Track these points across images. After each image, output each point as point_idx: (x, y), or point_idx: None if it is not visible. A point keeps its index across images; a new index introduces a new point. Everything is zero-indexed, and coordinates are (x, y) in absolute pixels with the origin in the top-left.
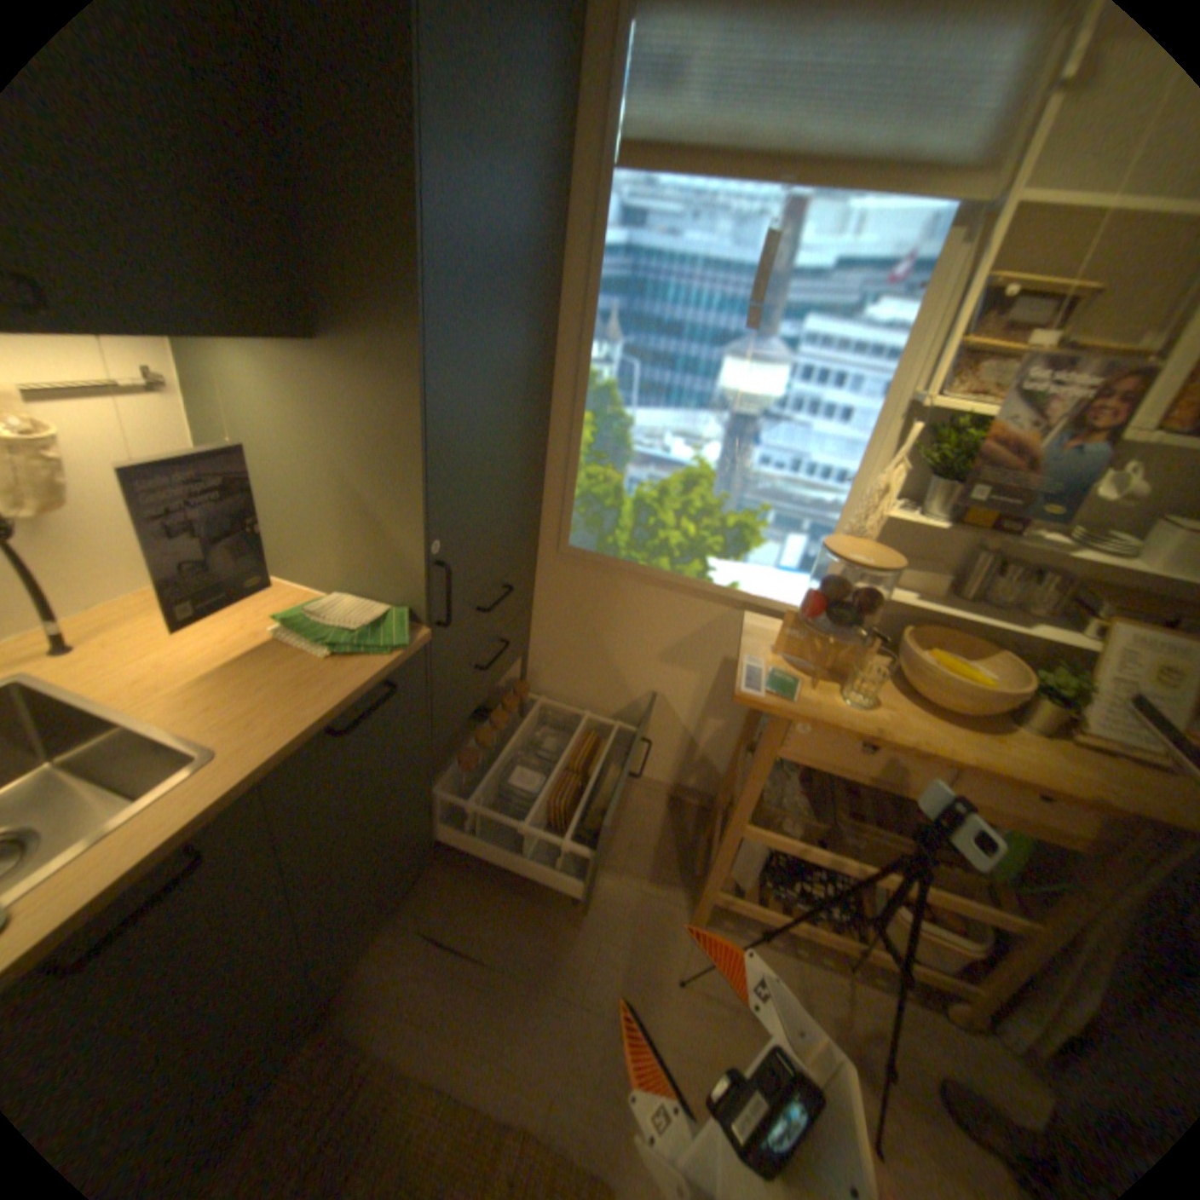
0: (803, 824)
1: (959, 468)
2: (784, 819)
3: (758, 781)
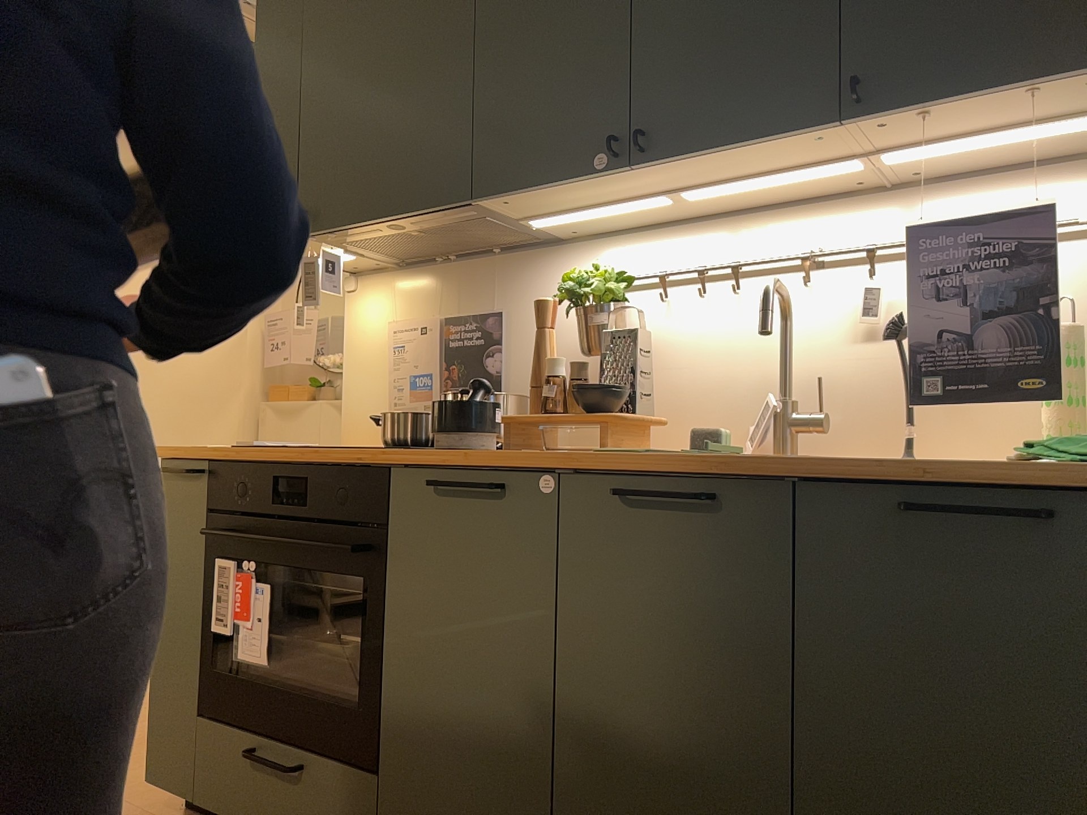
0: None
1: None
2: None
3: None
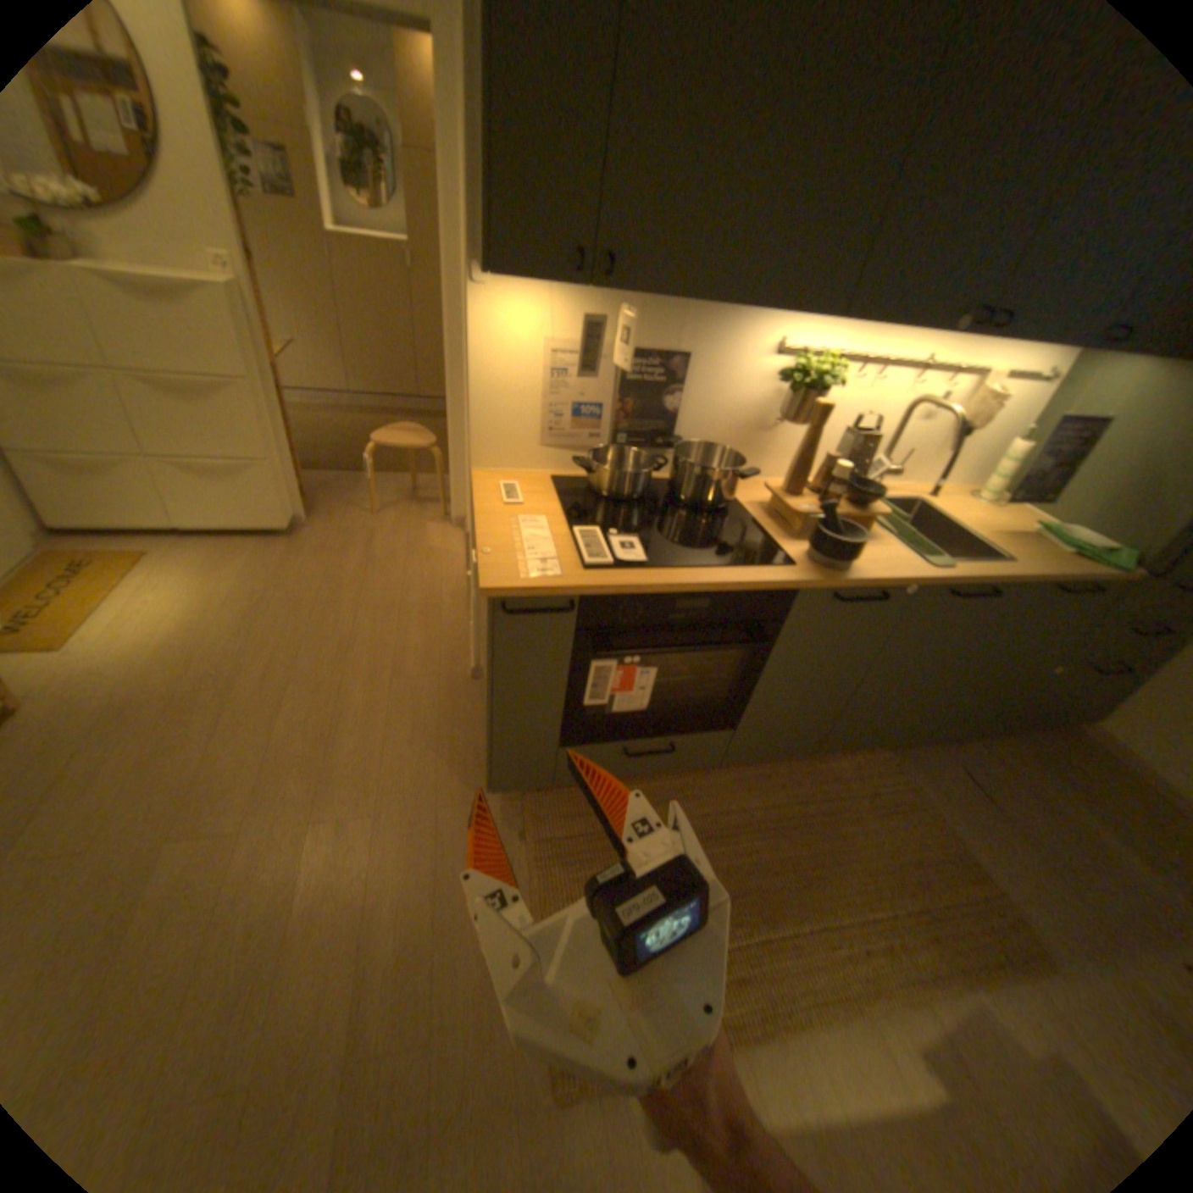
0: None
1: None
2: None
3: None
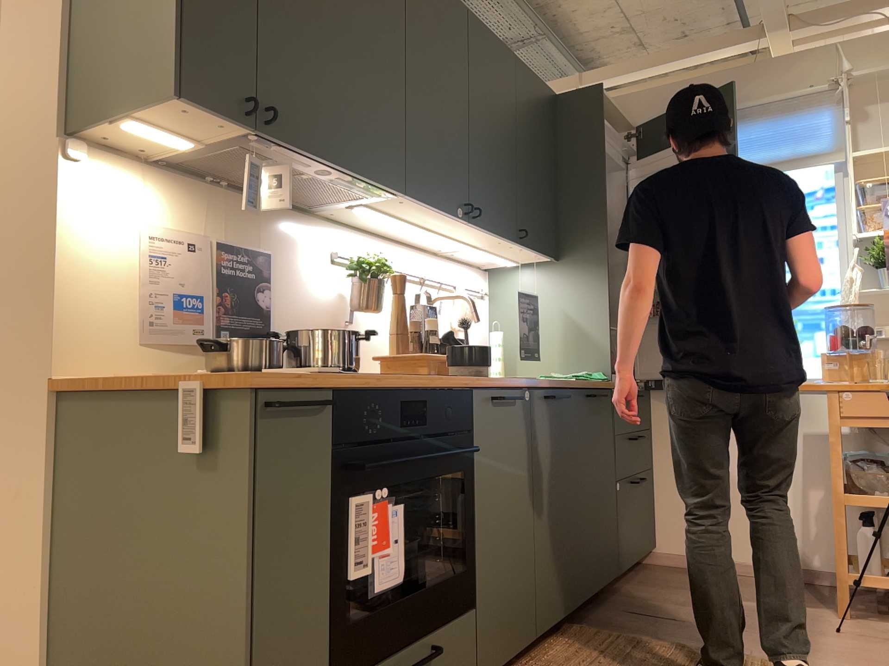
0: (887, 486)
1: (882, 258)
2: (871, 485)
3: (836, 447)
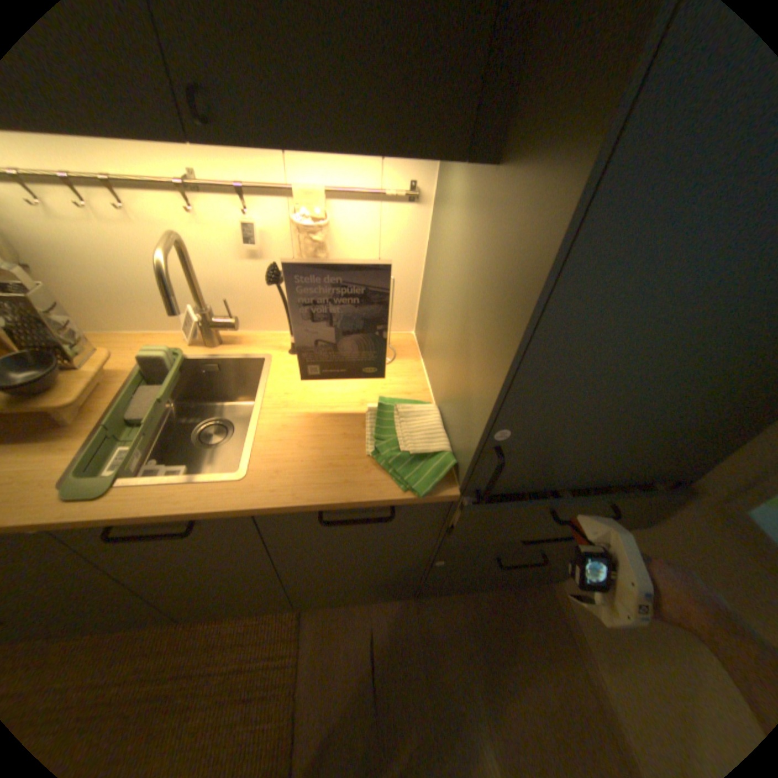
0: None
1: None
2: None
3: None
